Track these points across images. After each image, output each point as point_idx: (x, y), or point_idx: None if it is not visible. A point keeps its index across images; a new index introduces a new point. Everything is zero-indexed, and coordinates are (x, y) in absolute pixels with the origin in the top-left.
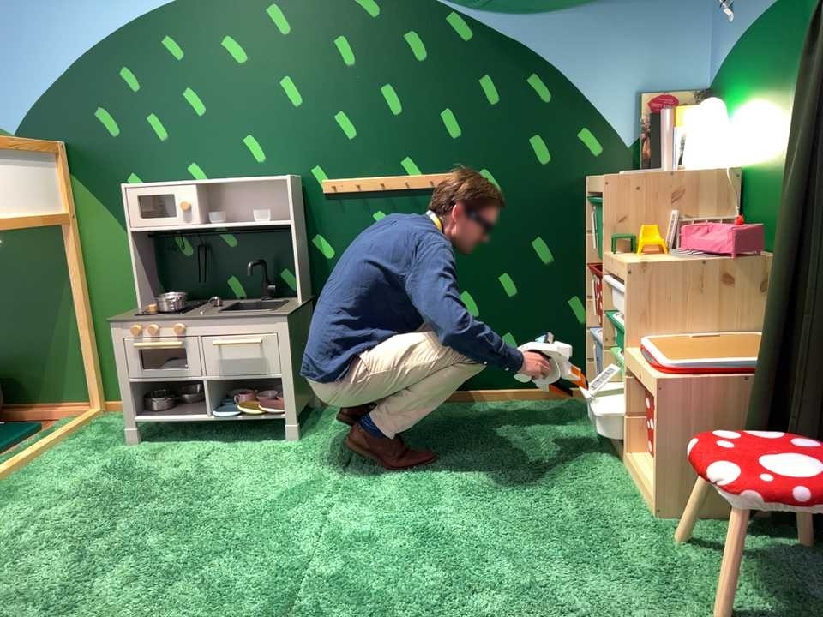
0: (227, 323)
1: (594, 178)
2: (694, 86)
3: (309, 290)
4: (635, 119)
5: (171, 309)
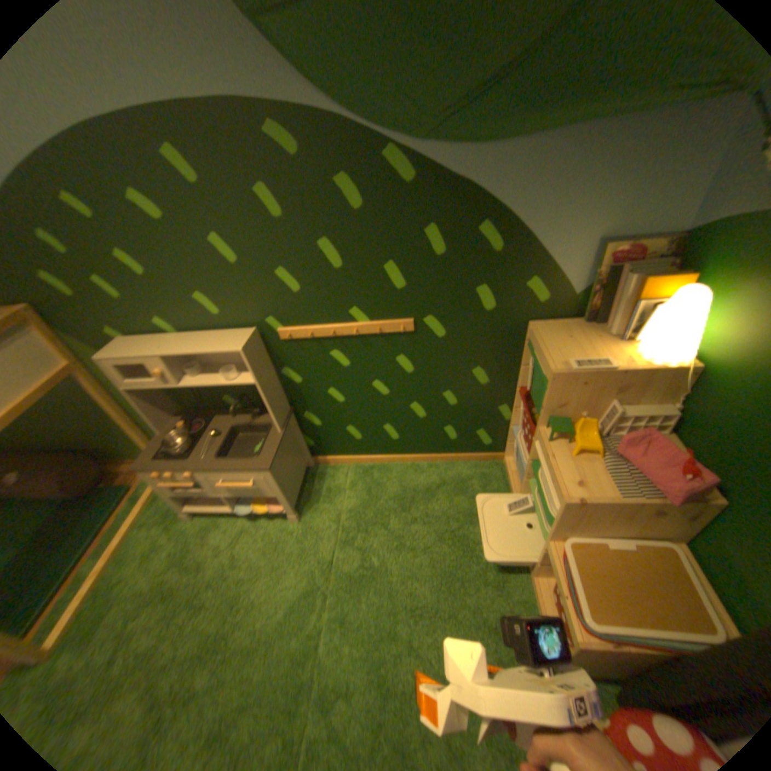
0: (224, 472)
1: (539, 343)
2: (675, 229)
3: (289, 403)
4: (594, 267)
5: (179, 453)
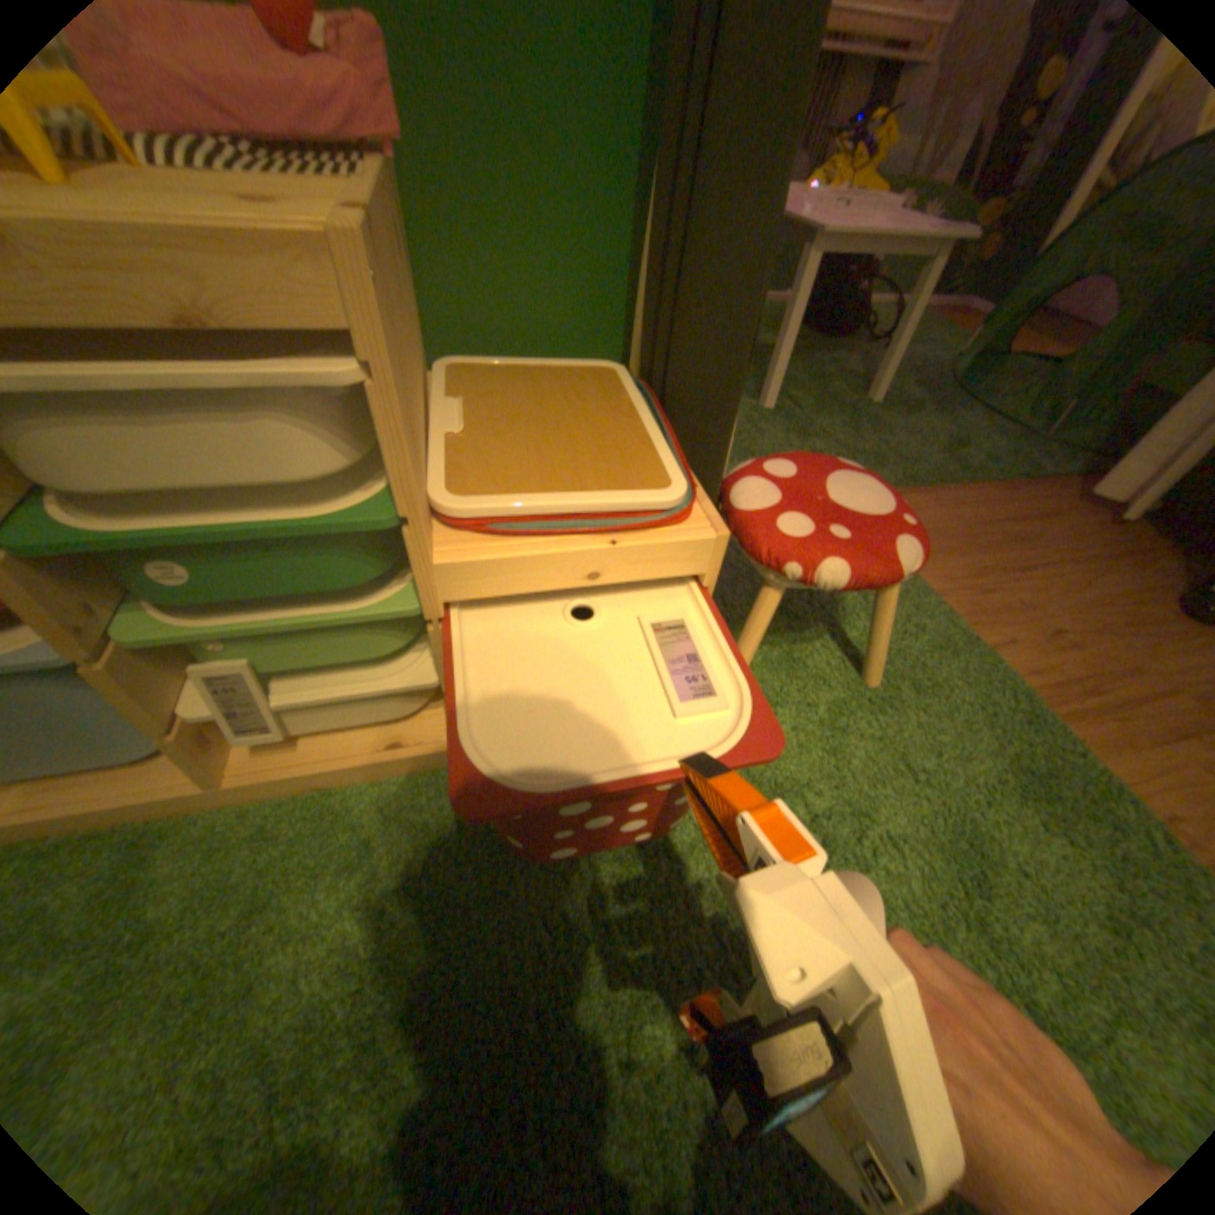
0: None
1: None
2: None
3: None
4: None
5: None
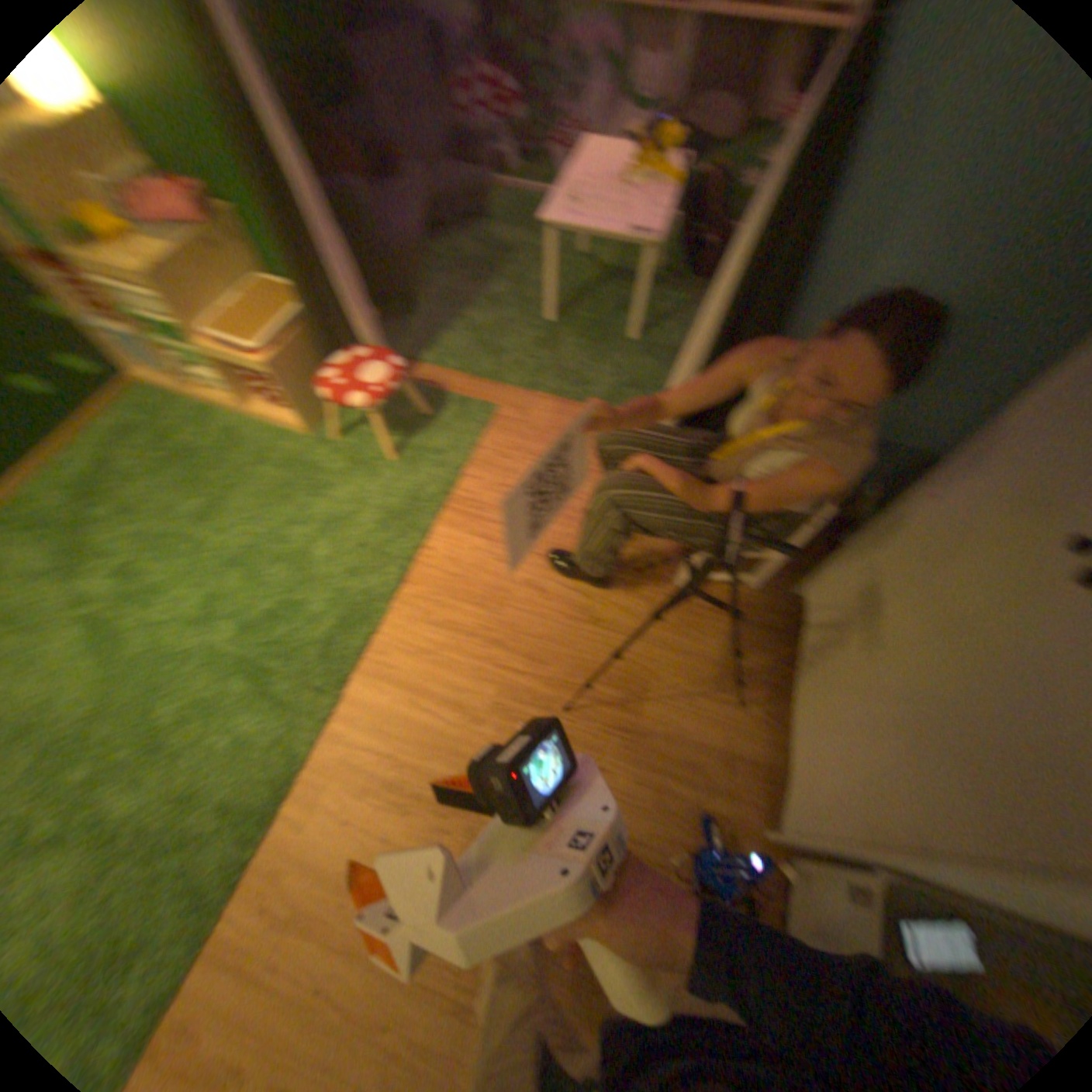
0: None
1: None
2: None
3: None
4: None
5: None
